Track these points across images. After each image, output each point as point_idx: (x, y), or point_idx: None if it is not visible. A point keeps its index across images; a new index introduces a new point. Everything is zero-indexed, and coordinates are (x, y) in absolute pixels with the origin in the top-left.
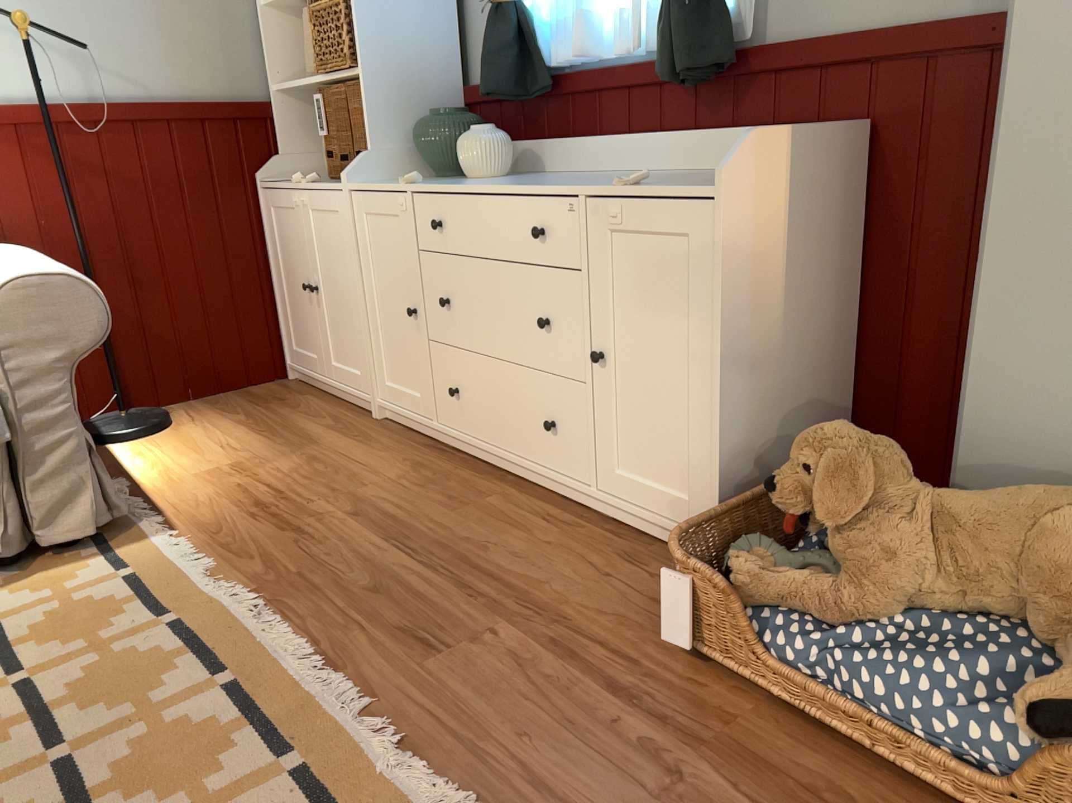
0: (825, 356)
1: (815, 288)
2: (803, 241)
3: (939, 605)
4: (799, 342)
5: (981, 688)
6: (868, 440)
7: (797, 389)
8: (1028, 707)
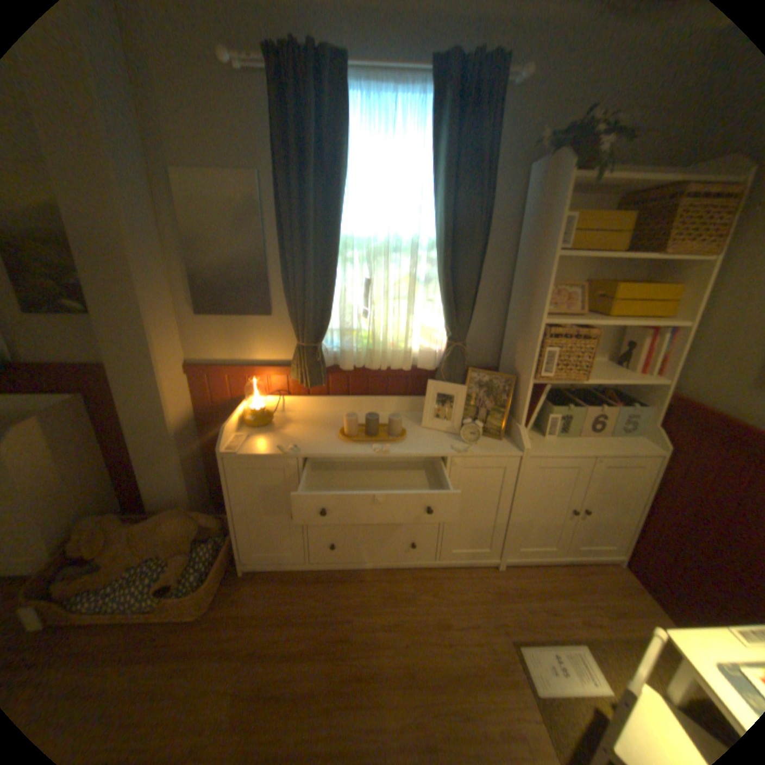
0: (91, 475)
1: (75, 458)
2: (61, 447)
3: (135, 565)
4: (74, 479)
5: (145, 590)
6: (100, 521)
7: (80, 495)
8: (153, 593)
